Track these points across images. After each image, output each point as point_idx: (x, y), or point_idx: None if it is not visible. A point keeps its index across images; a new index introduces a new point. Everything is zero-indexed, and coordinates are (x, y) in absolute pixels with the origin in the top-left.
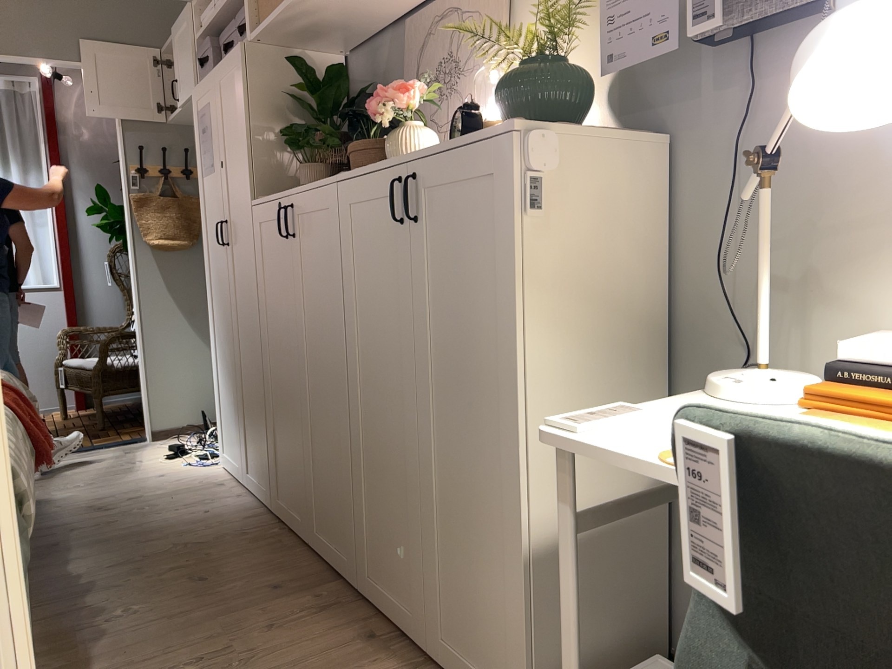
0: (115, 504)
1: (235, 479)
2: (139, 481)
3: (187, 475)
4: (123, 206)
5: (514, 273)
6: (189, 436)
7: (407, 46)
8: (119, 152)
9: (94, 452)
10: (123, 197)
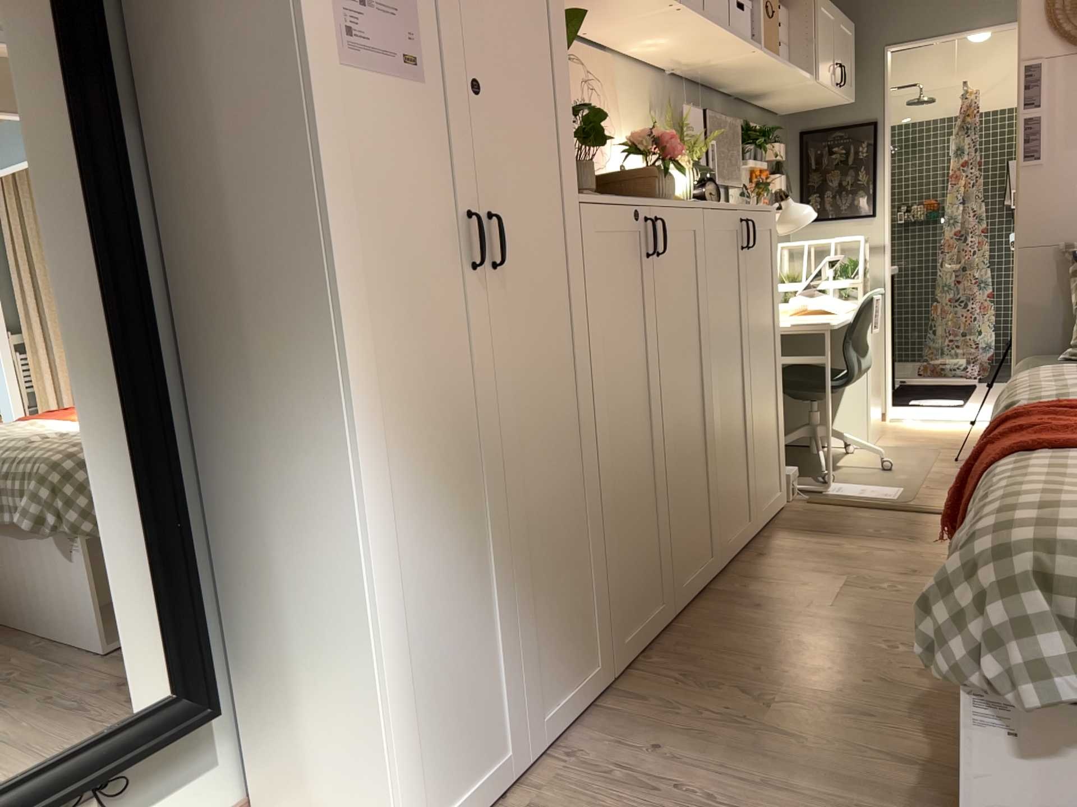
0: None
1: None
2: None
3: None
4: None
5: (778, 275)
6: None
7: None
8: None
9: None
10: None
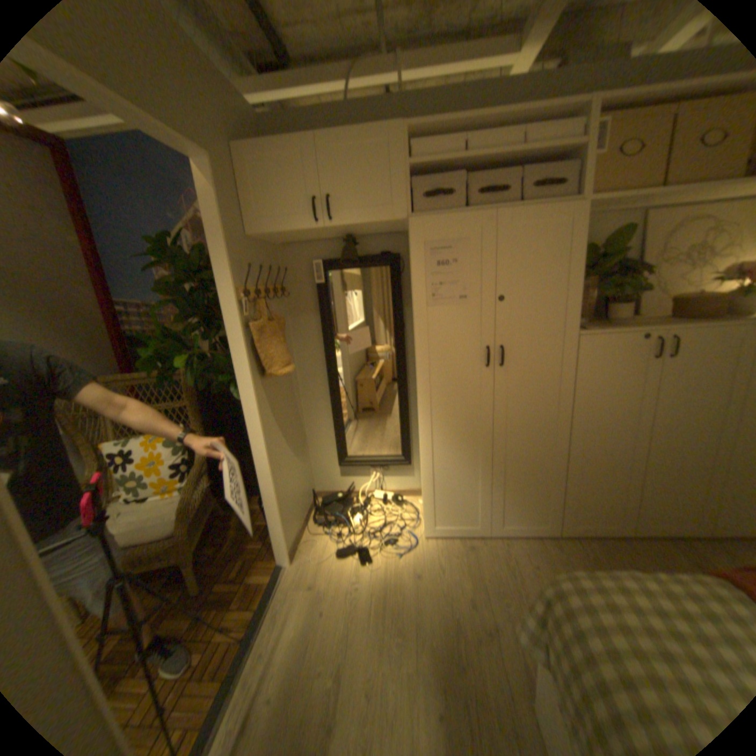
0: (483, 623)
1: (465, 539)
2: (424, 595)
3: (431, 562)
4: (230, 338)
5: None
6: (309, 540)
7: (650, 228)
8: (216, 271)
9: (273, 617)
10: (234, 327)
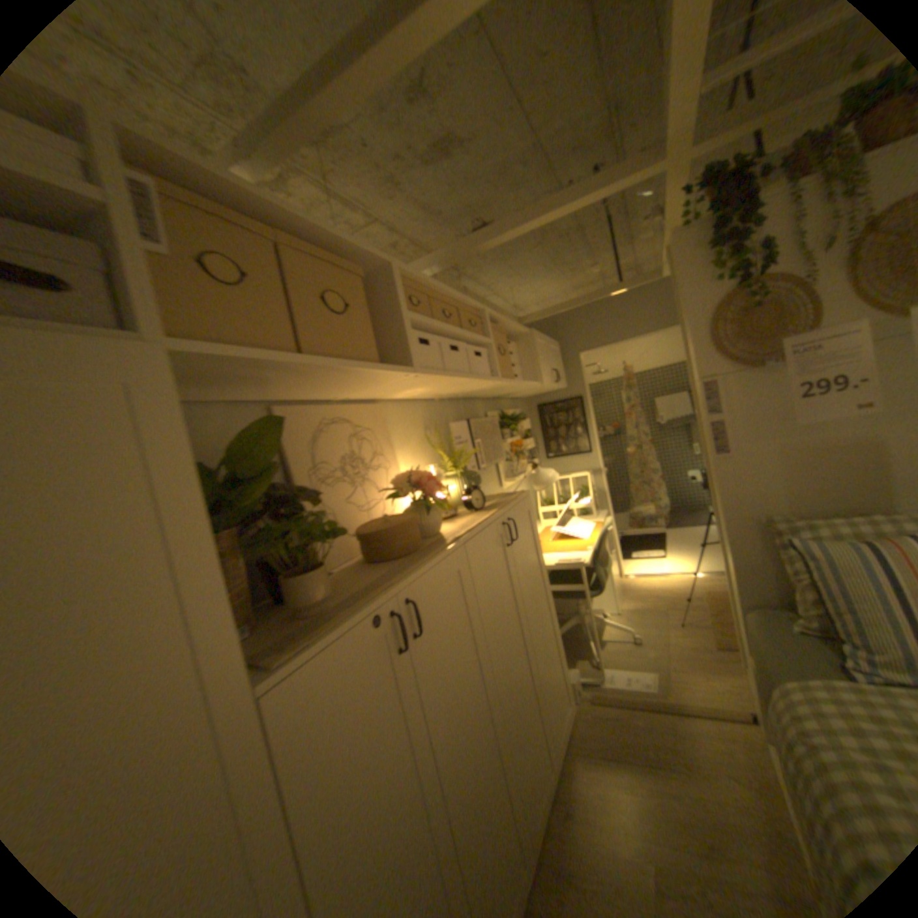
0: None
1: None
2: None
3: None
4: None
5: (538, 540)
6: None
7: (285, 431)
8: None
9: None
10: None
